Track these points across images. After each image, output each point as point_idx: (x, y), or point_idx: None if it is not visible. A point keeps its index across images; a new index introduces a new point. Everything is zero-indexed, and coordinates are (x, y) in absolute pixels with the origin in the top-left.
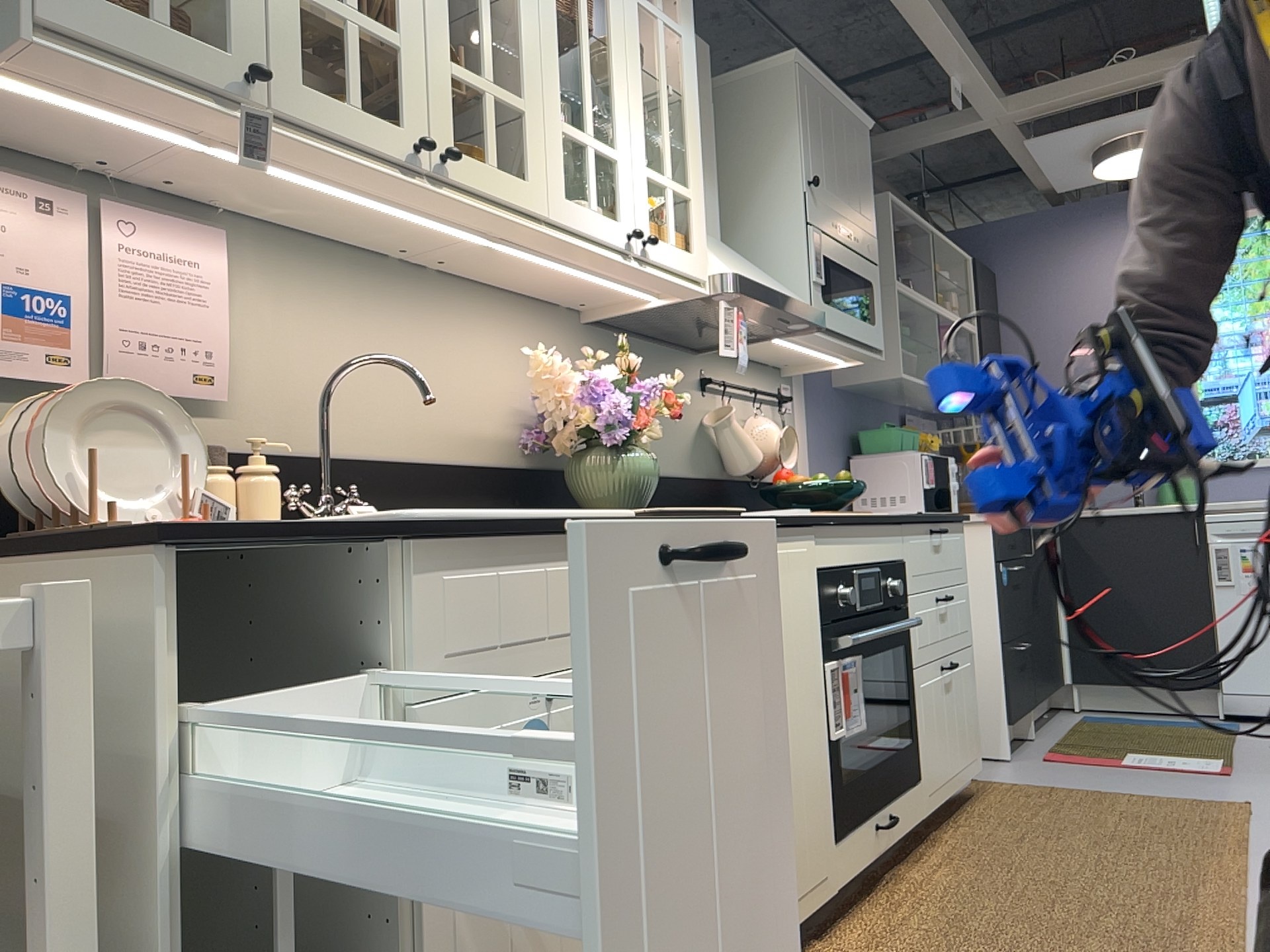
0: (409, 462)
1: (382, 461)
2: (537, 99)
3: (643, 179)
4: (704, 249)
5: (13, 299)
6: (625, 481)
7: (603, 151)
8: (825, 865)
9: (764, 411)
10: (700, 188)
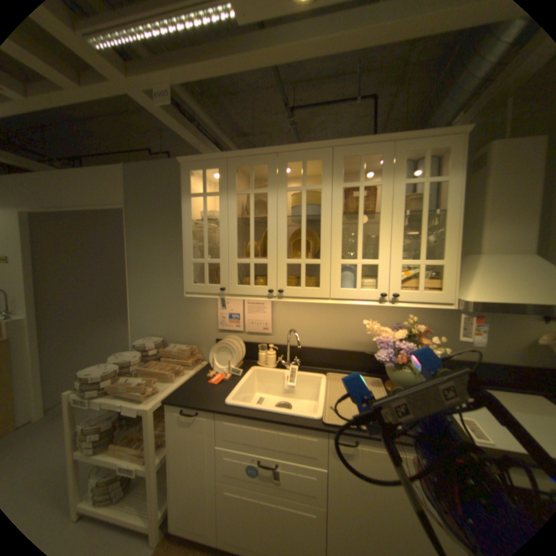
0: (327, 349)
1: (317, 349)
2: (326, 257)
3: (397, 267)
4: (451, 288)
5: (230, 316)
6: (399, 380)
7: (367, 264)
8: None
9: None
10: (453, 257)
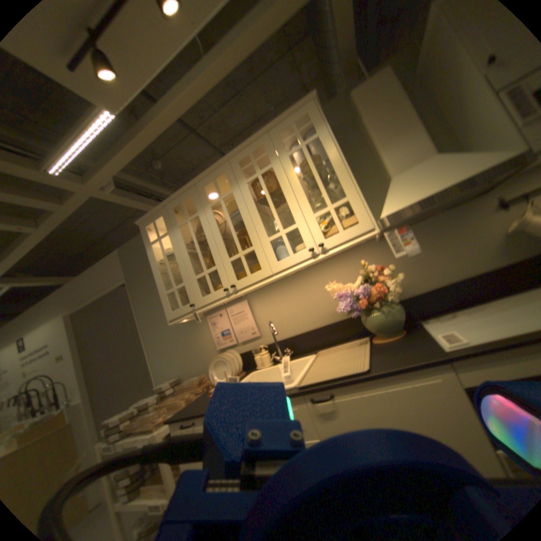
0: (313, 329)
1: (304, 332)
2: (256, 240)
3: (312, 220)
4: (364, 214)
5: (222, 333)
6: (375, 325)
7: (288, 229)
8: None
9: None
10: (352, 188)
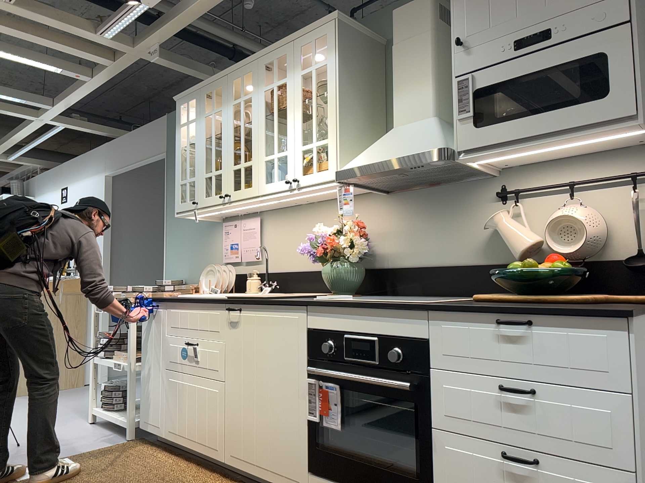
0: (304, 271)
1: (296, 271)
2: (255, 156)
3: (298, 153)
4: (333, 163)
5: (230, 246)
6: (326, 278)
7: (280, 155)
8: (296, 475)
9: (604, 195)
10: (332, 133)
